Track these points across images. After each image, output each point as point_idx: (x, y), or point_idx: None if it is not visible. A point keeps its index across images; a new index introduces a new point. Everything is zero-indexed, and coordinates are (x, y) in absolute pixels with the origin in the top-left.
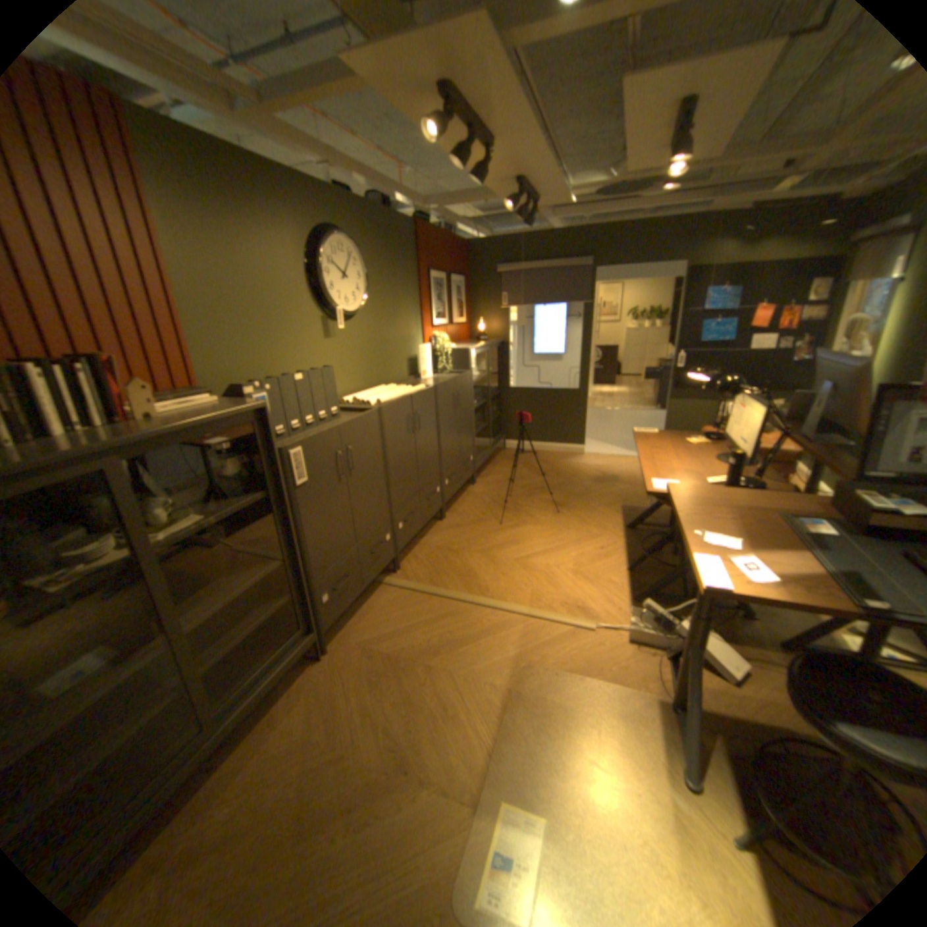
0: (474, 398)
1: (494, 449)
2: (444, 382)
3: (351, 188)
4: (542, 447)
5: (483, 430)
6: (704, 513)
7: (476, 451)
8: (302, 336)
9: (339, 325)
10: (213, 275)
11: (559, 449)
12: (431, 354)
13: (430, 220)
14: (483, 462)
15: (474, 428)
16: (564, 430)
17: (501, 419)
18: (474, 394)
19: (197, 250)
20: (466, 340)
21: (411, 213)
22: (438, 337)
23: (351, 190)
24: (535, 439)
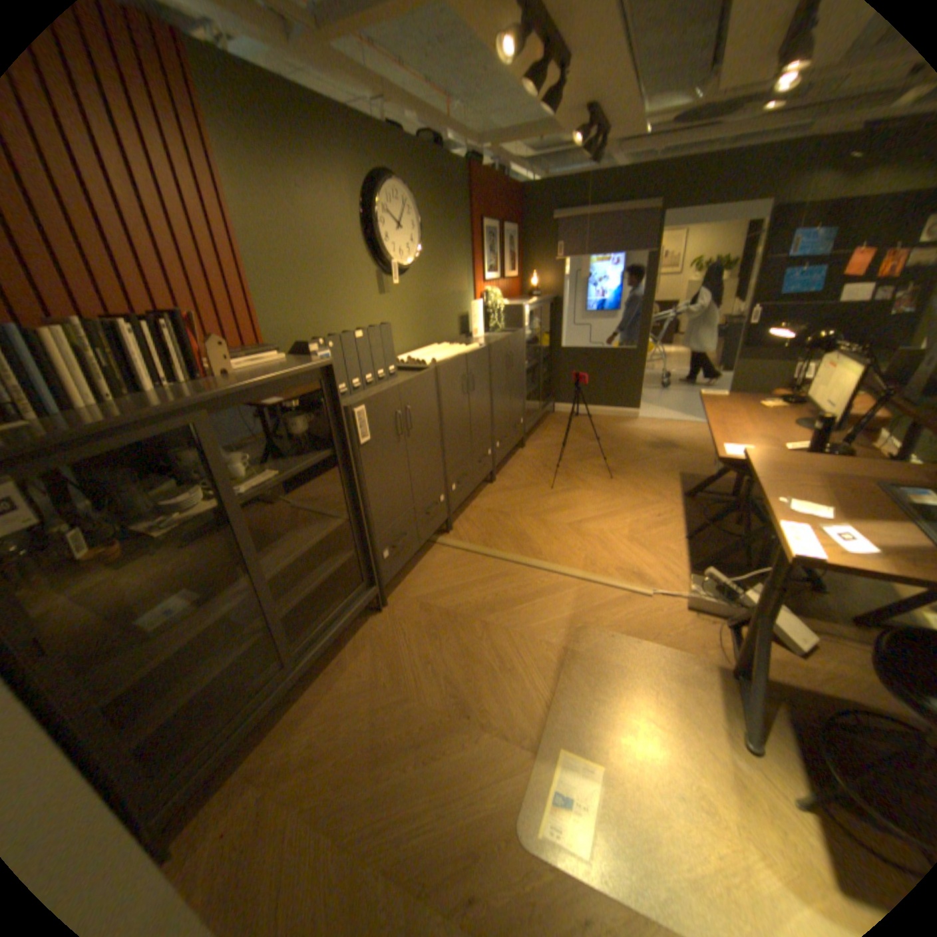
0: (525, 358)
1: (543, 411)
2: (497, 340)
3: (402, 126)
4: (593, 411)
5: (533, 392)
6: (788, 479)
7: (525, 413)
8: (357, 291)
9: (392, 280)
10: (273, 227)
11: (611, 412)
12: (482, 311)
13: (483, 161)
14: (532, 425)
15: (525, 389)
16: (618, 392)
17: (551, 381)
18: (525, 353)
19: (257, 200)
20: (517, 295)
21: (464, 153)
22: (490, 293)
23: (403, 129)
24: (586, 402)
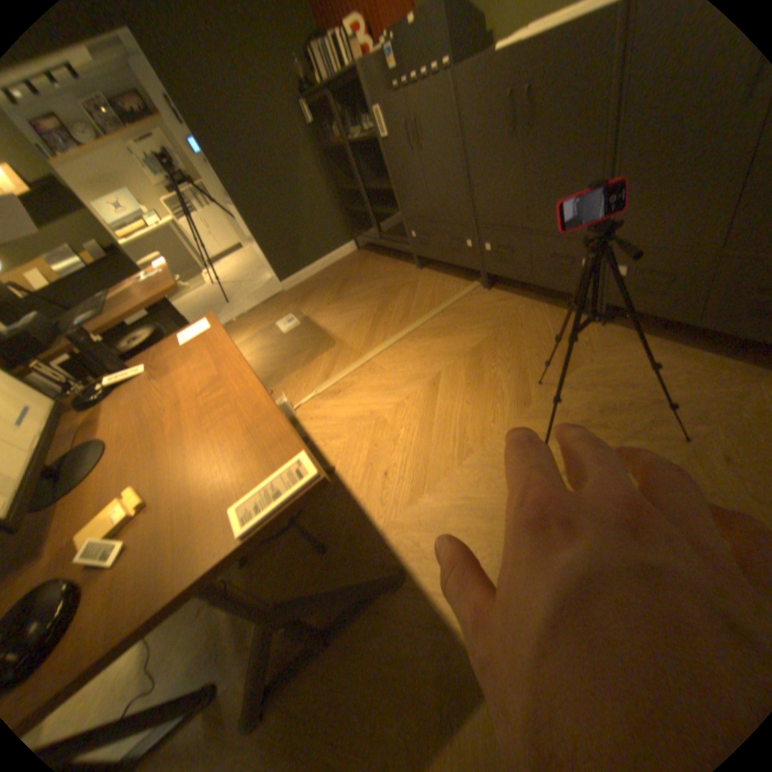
0: None
1: None
2: None
3: None
4: None
5: None
6: (153, 282)
7: None
8: None
9: None
10: None
11: None
12: None
13: None
14: None
15: None
16: None
17: None
18: None
19: None
20: None
21: None
22: None
23: None
24: None
